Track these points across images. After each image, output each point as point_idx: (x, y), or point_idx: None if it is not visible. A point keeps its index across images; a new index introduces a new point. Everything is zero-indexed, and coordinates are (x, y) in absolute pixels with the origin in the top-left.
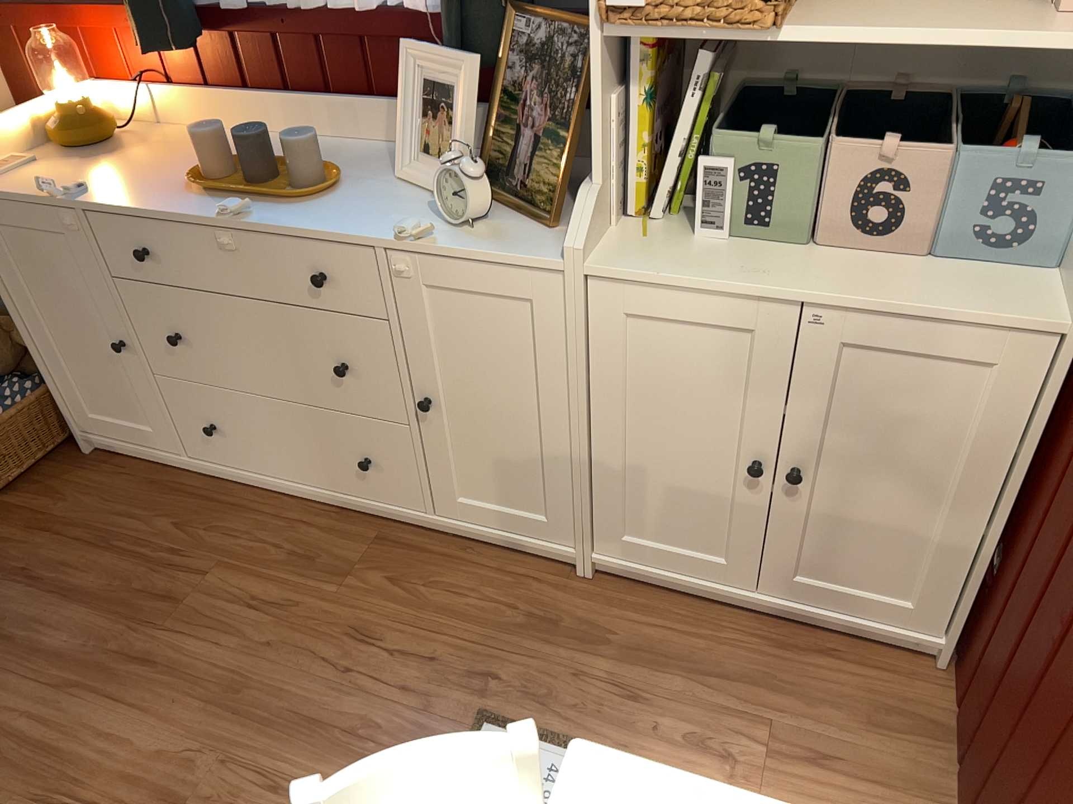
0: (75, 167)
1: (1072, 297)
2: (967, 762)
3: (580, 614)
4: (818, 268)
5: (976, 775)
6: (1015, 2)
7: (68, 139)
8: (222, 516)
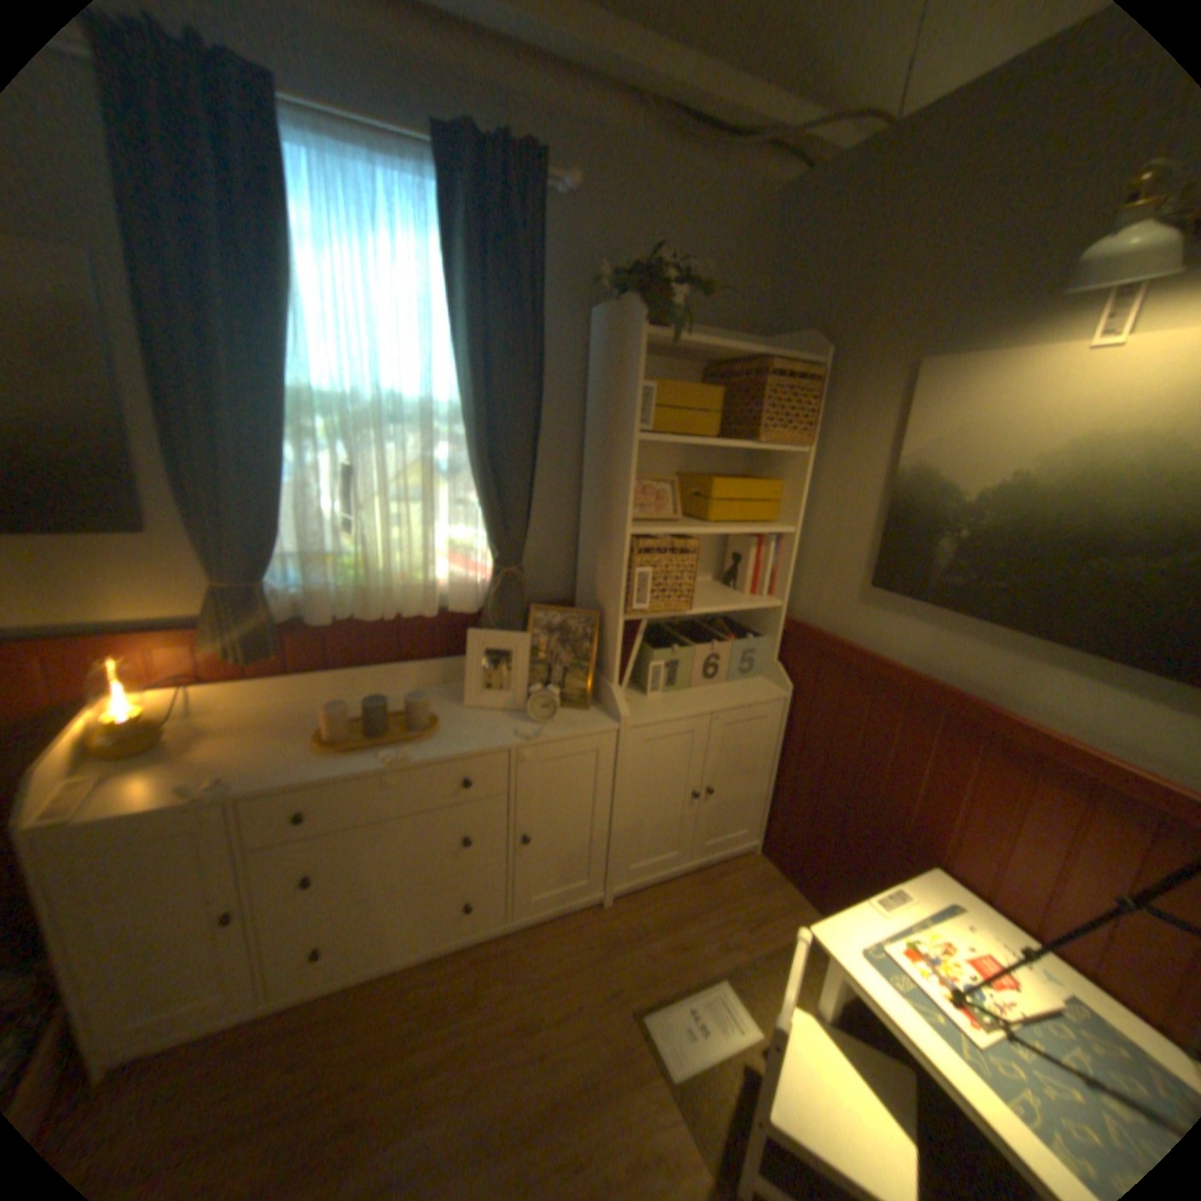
0: (159, 775)
1: (777, 687)
2: (801, 887)
3: (622, 931)
4: (702, 699)
5: (814, 887)
6: (722, 592)
7: (128, 754)
8: (326, 1037)
